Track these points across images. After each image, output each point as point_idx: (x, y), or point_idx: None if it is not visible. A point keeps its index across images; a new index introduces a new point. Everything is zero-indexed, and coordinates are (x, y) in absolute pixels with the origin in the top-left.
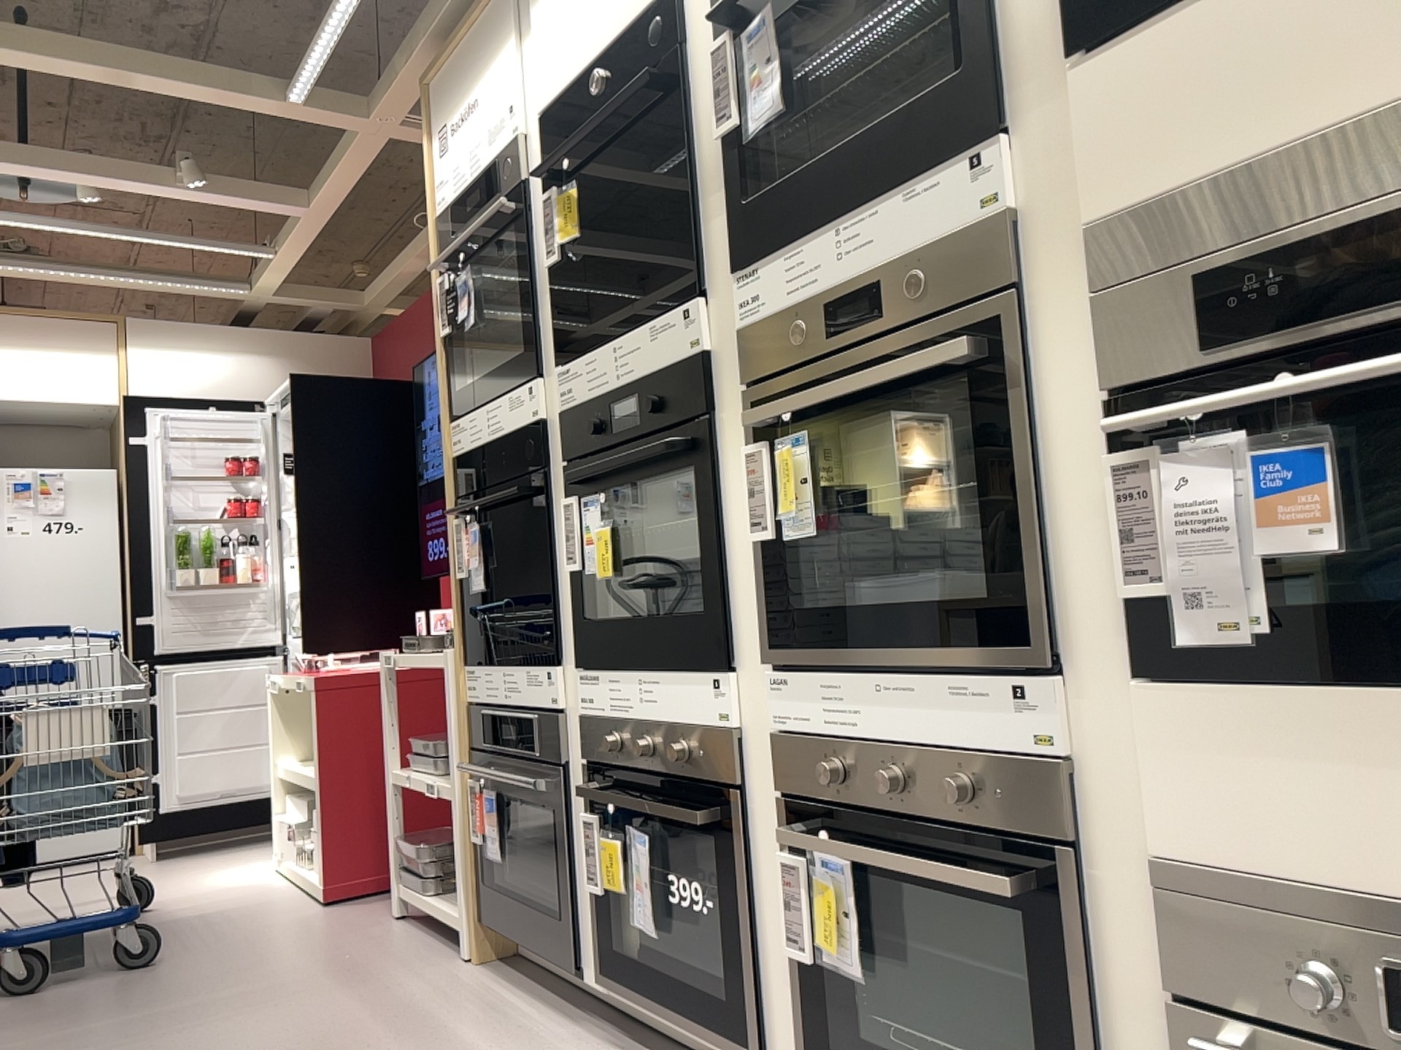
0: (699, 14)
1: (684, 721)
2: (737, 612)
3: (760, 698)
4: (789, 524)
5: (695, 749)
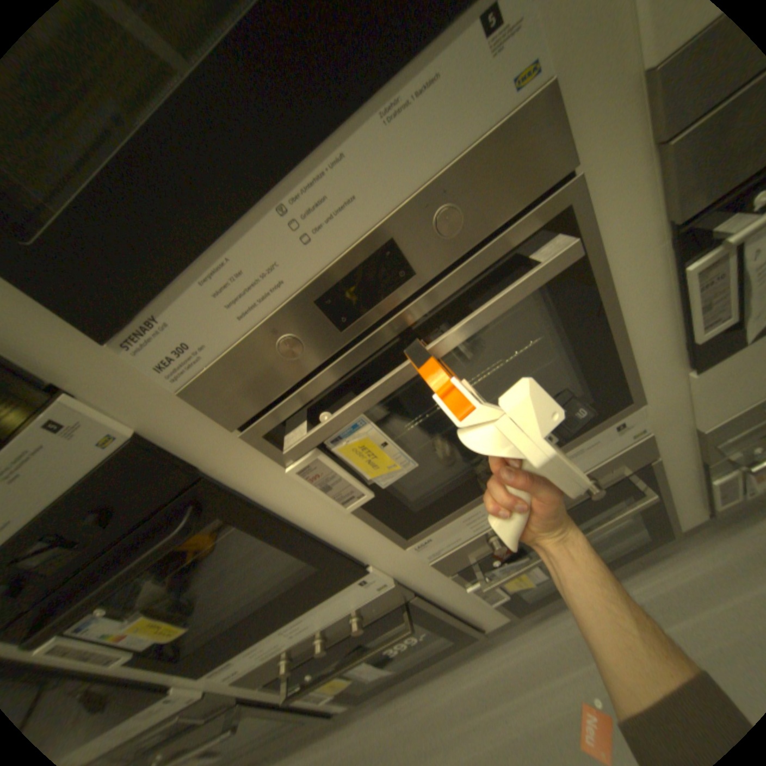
0: None
1: (342, 614)
2: (344, 545)
3: (396, 559)
4: (378, 478)
5: (362, 614)
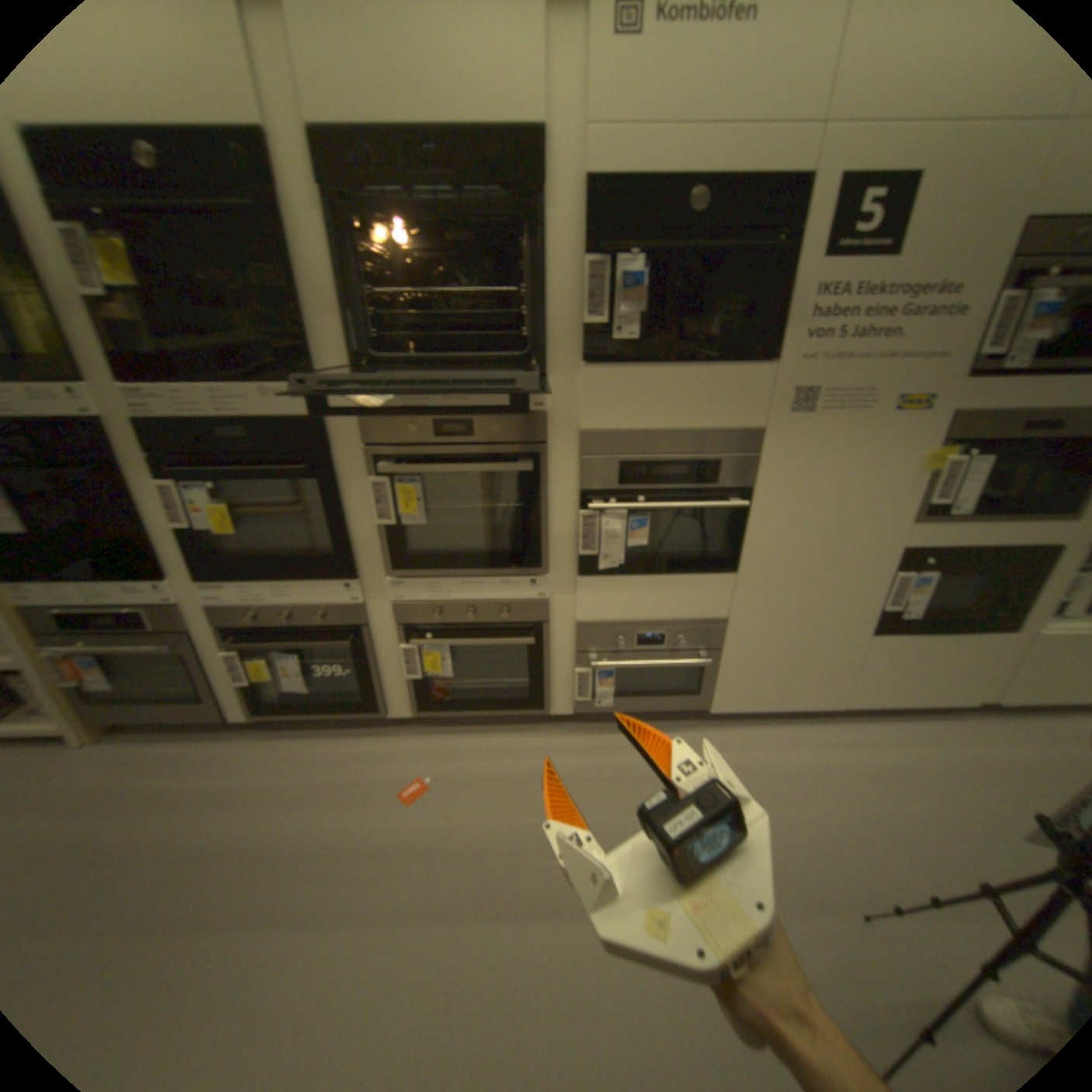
0: (290, 173)
1: (317, 604)
2: (355, 554)
3: (375, 589)
4: (402, 520)
5: (328, 615)
